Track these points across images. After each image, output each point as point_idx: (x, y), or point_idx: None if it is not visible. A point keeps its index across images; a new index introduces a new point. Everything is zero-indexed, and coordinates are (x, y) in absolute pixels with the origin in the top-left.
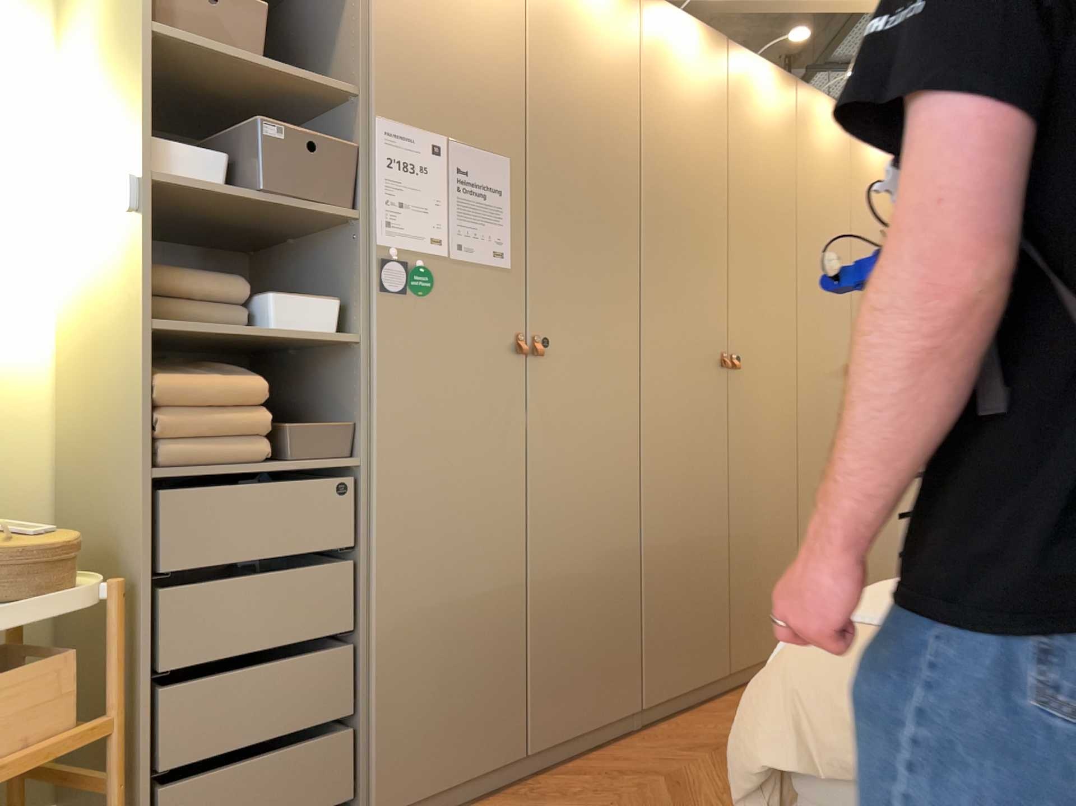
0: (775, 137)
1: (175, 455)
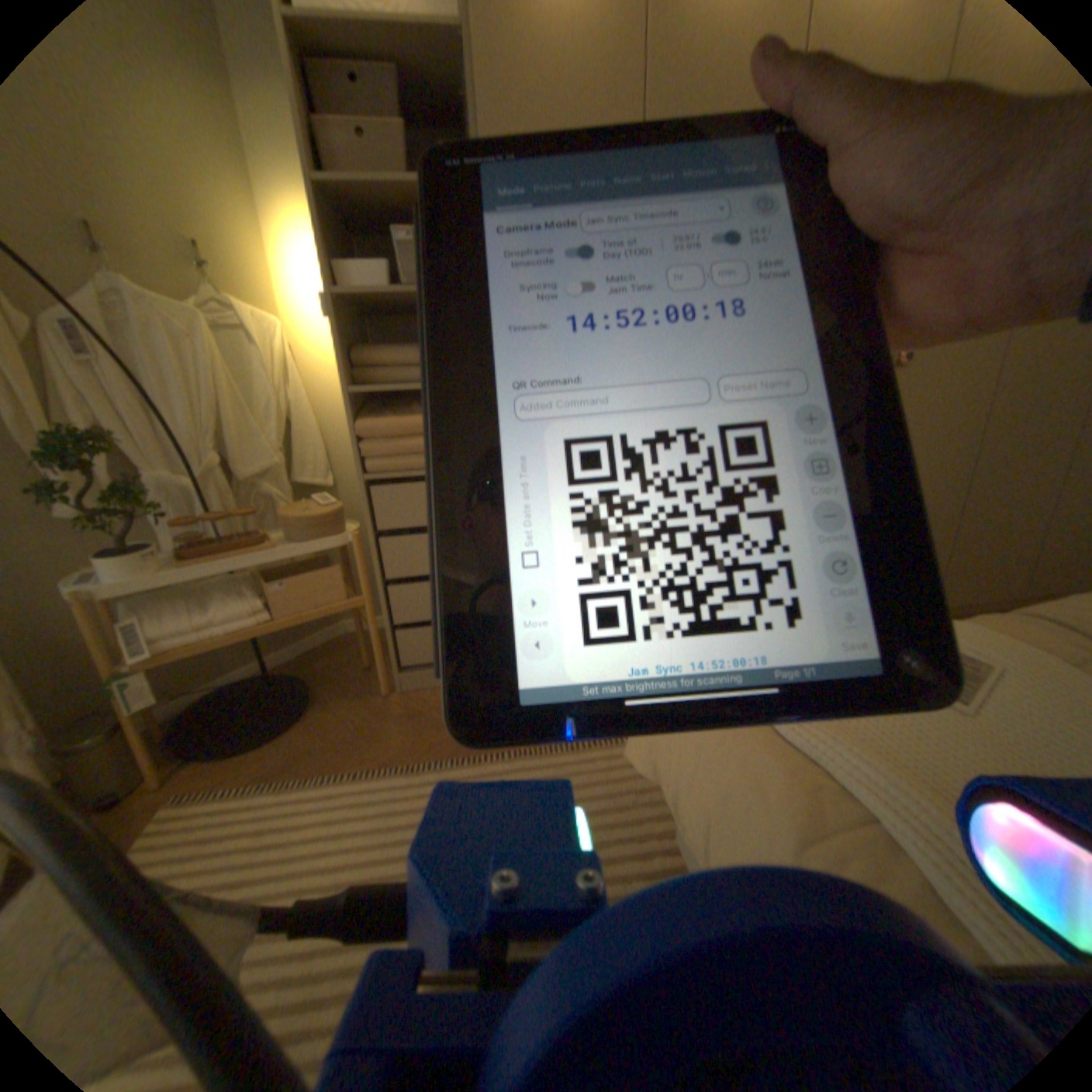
0: None
1: (374, 464)
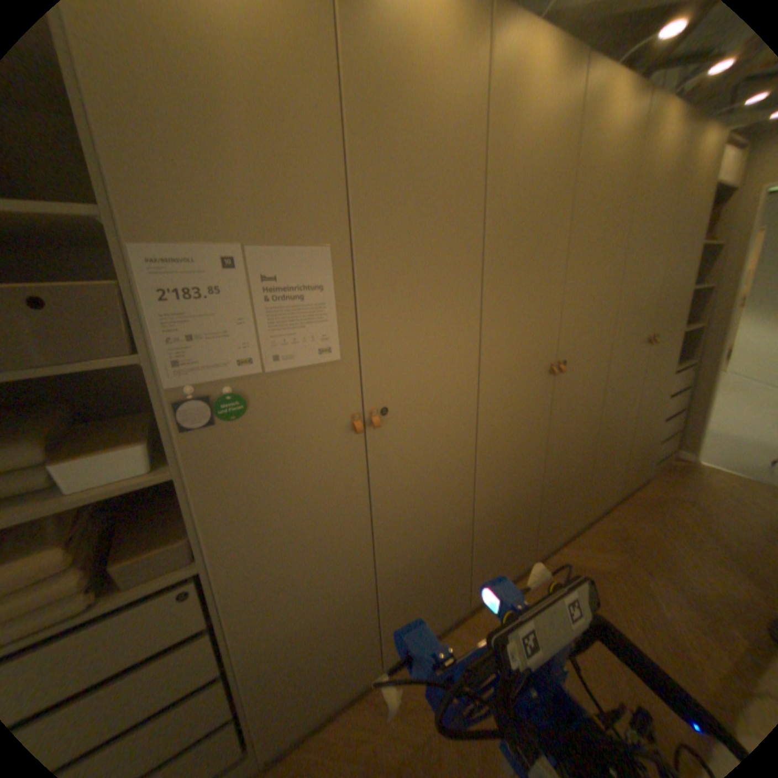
0: (620, 157)
1: None
